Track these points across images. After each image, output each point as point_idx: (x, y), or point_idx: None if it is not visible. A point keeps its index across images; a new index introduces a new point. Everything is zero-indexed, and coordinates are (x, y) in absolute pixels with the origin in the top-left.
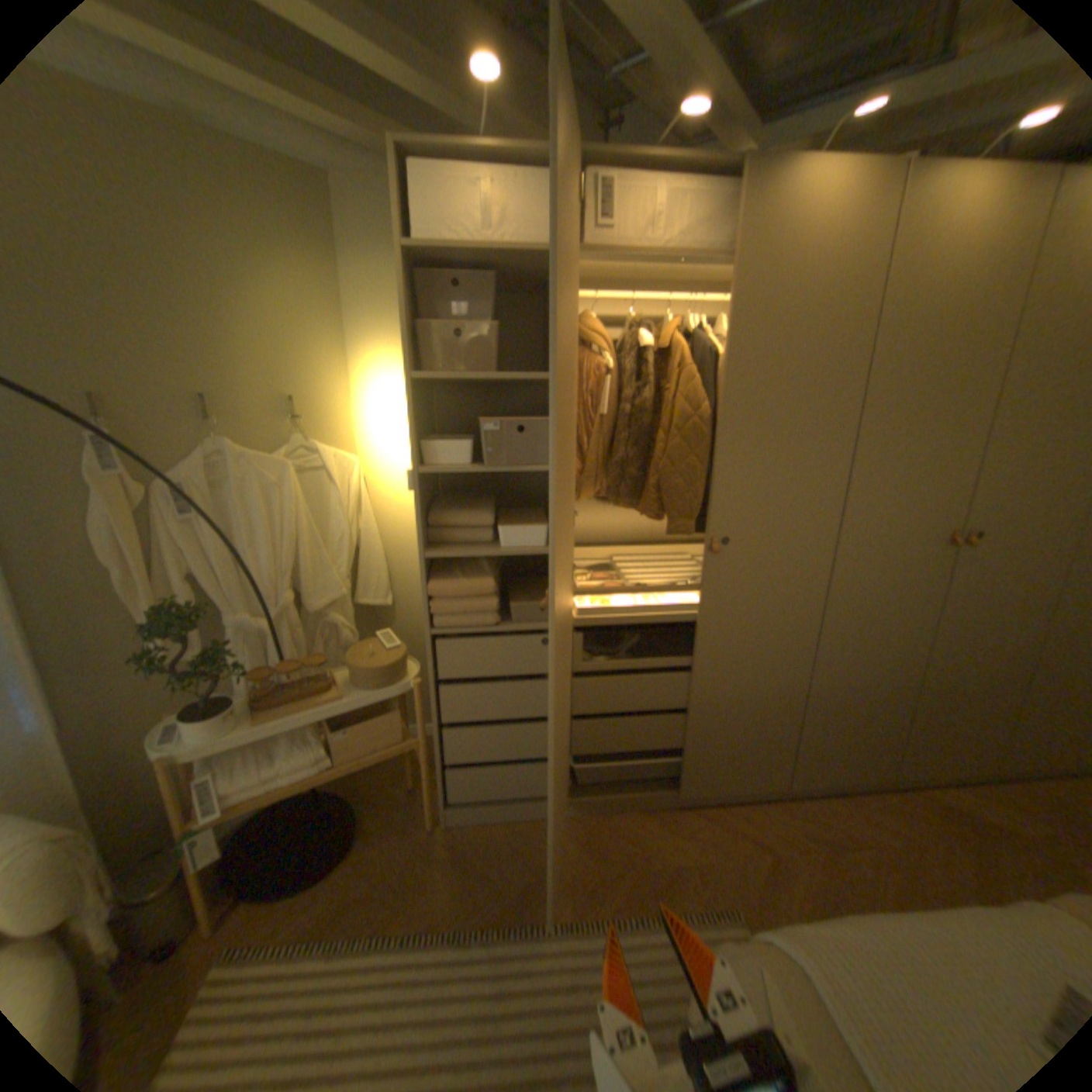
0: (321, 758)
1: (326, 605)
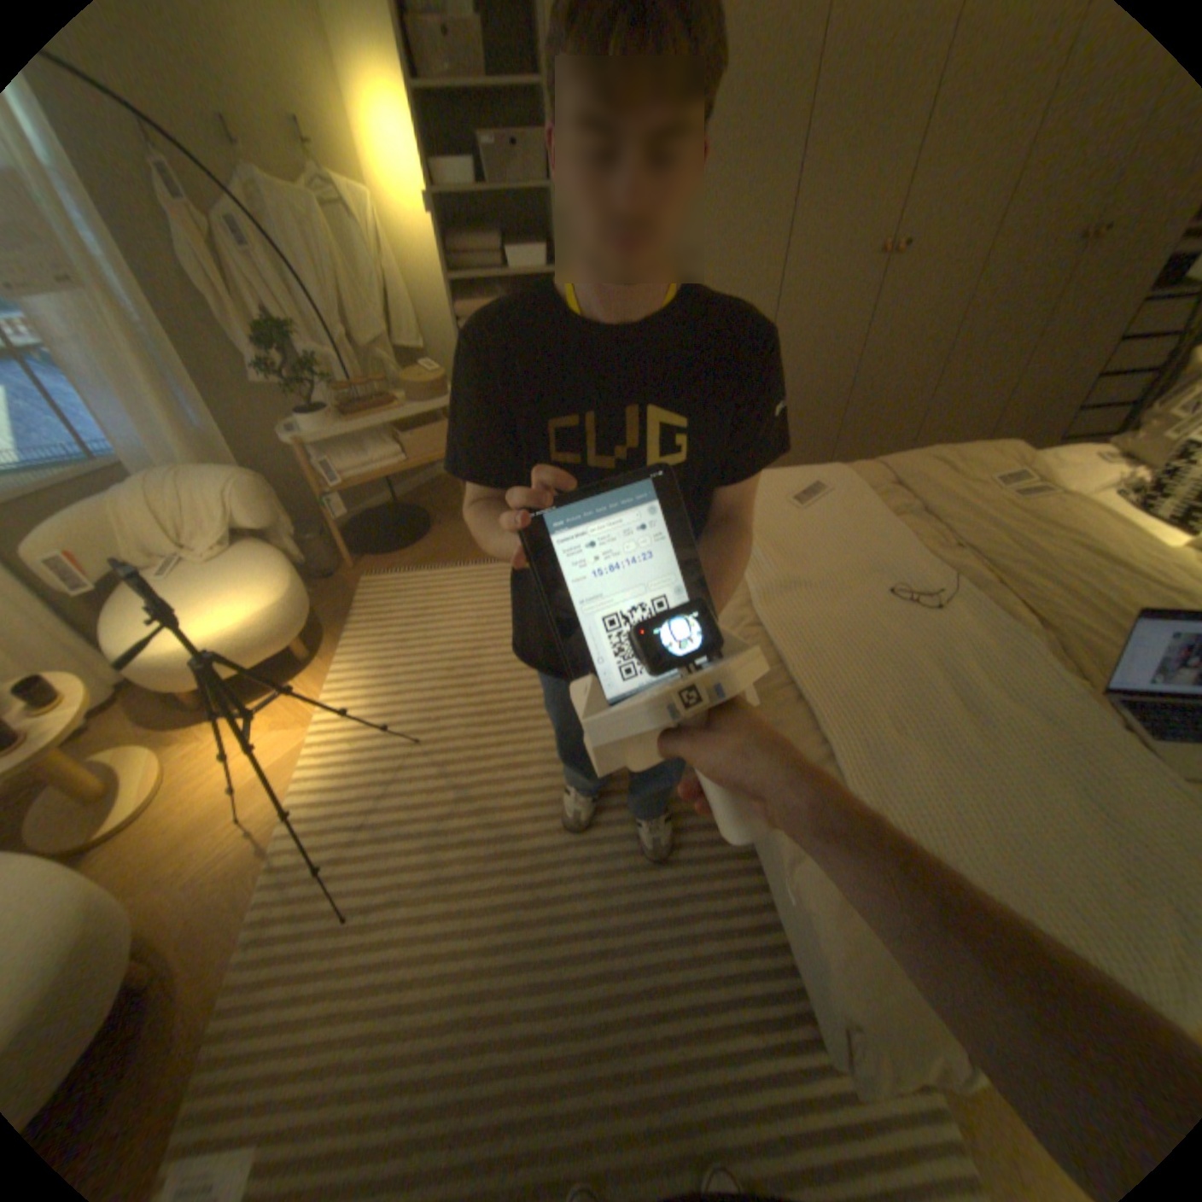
0: (396, 453)
1: (370, 343)
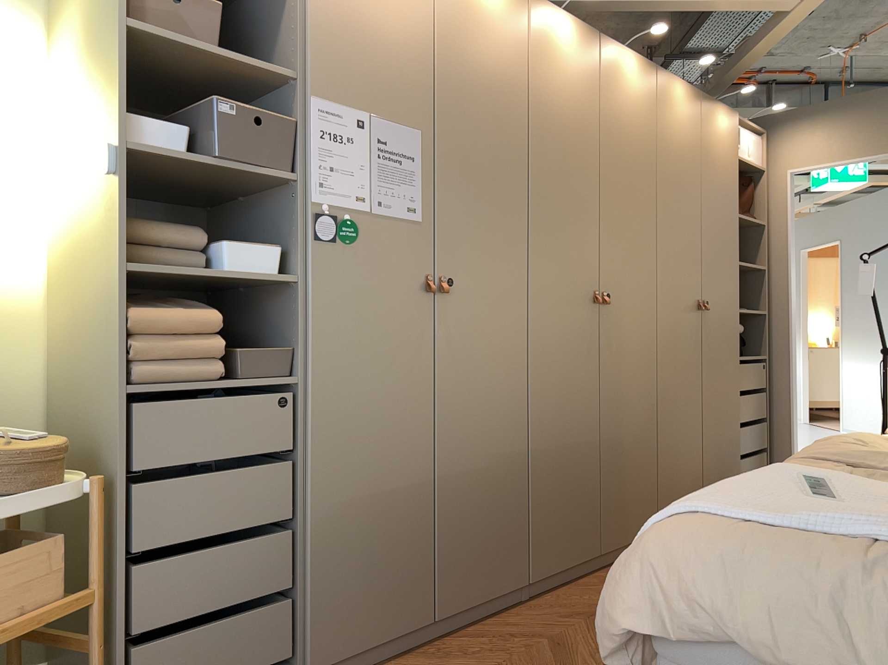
0: None
1: None
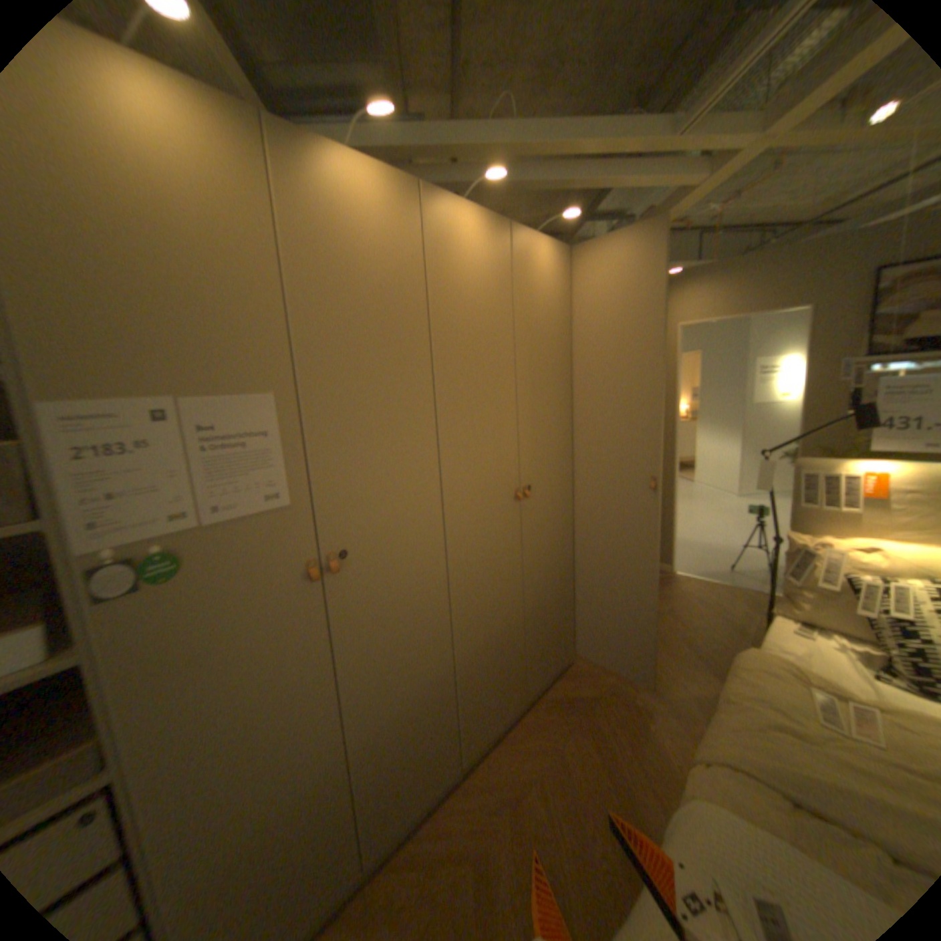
0: None
1: None
